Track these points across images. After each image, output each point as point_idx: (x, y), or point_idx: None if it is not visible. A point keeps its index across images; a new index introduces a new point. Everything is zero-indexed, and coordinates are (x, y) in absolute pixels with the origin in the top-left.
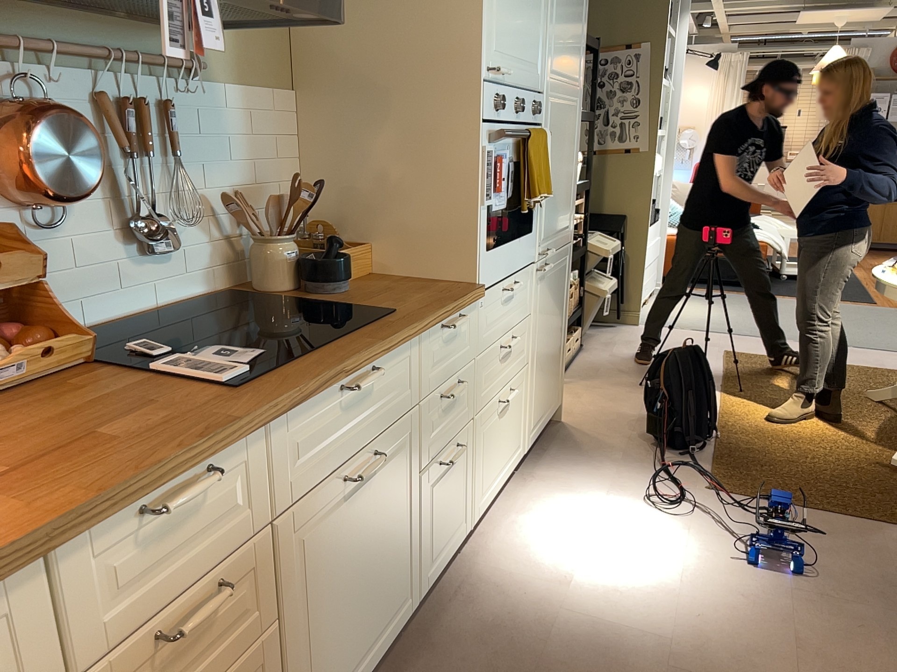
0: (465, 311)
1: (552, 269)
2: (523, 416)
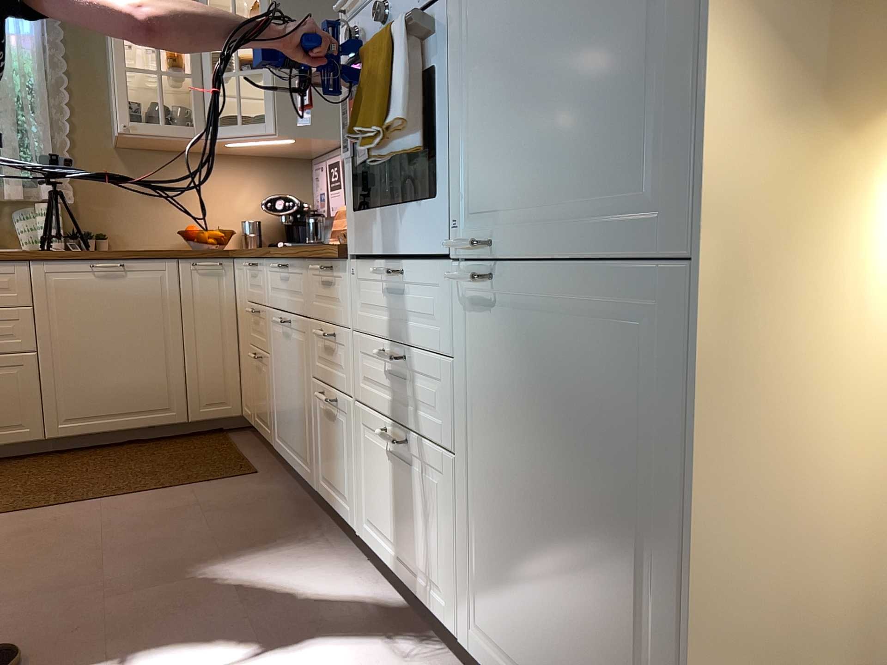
0: (337, 268)
1: (542, 308)
2: (453, 561)
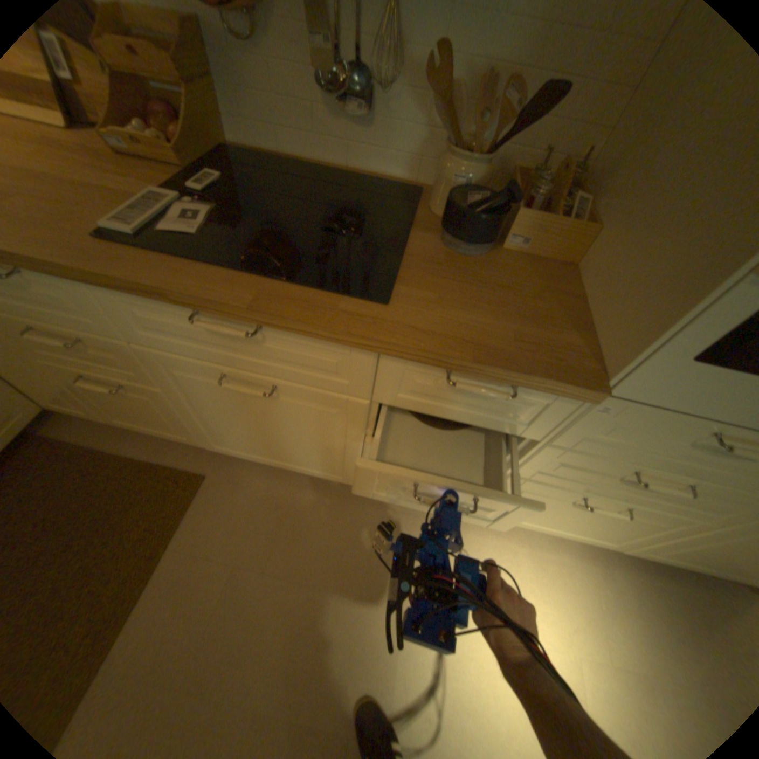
0: (539, 391)
1: None
2: (650, 540)
